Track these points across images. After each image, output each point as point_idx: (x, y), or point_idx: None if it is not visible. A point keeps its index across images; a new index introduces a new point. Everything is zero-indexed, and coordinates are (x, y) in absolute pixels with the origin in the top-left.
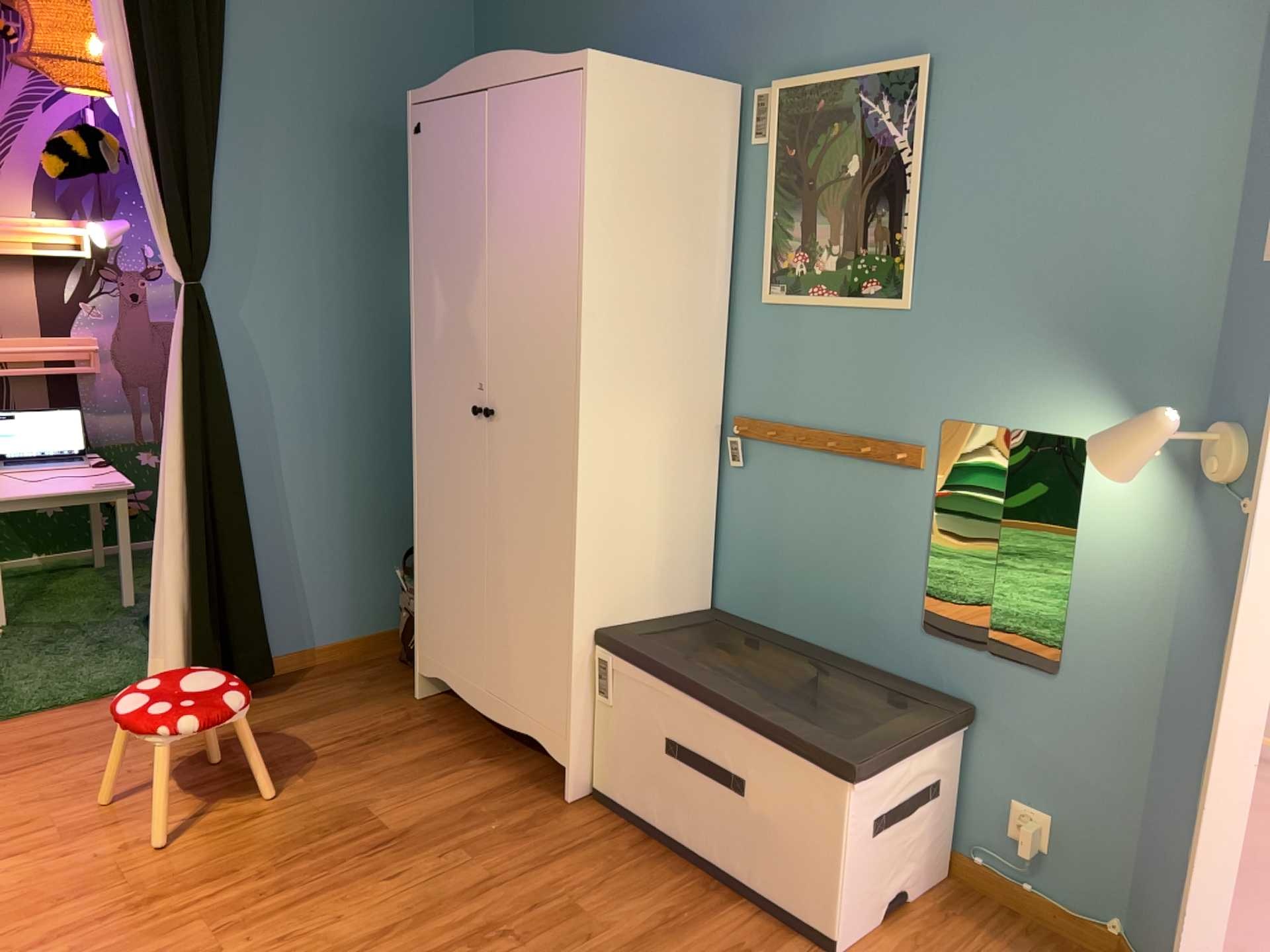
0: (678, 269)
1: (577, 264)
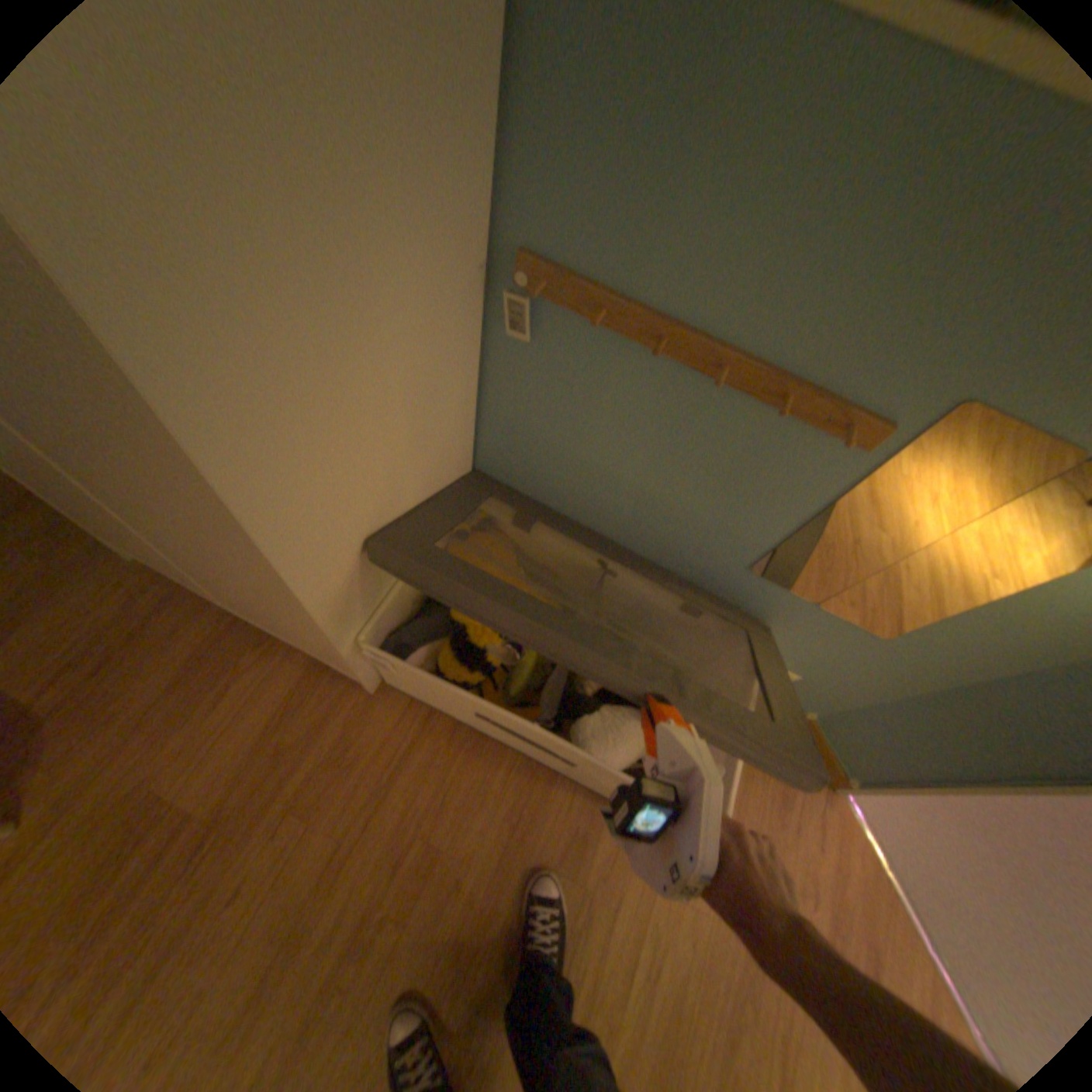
0: None
1: None
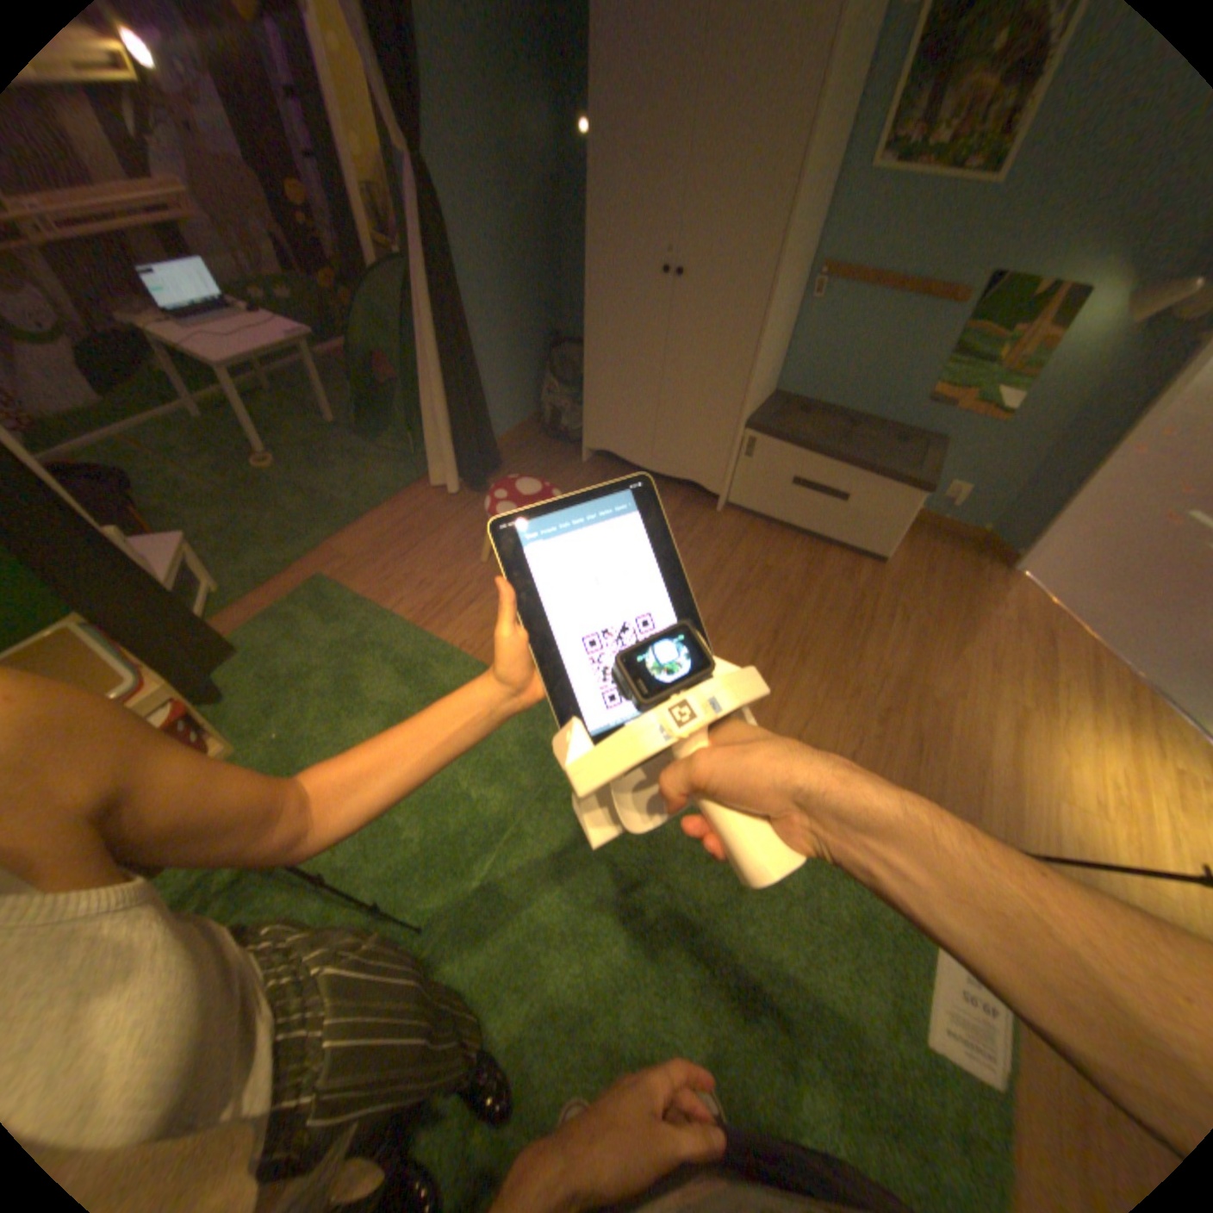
0: (836, 142)
1: (806, 151)
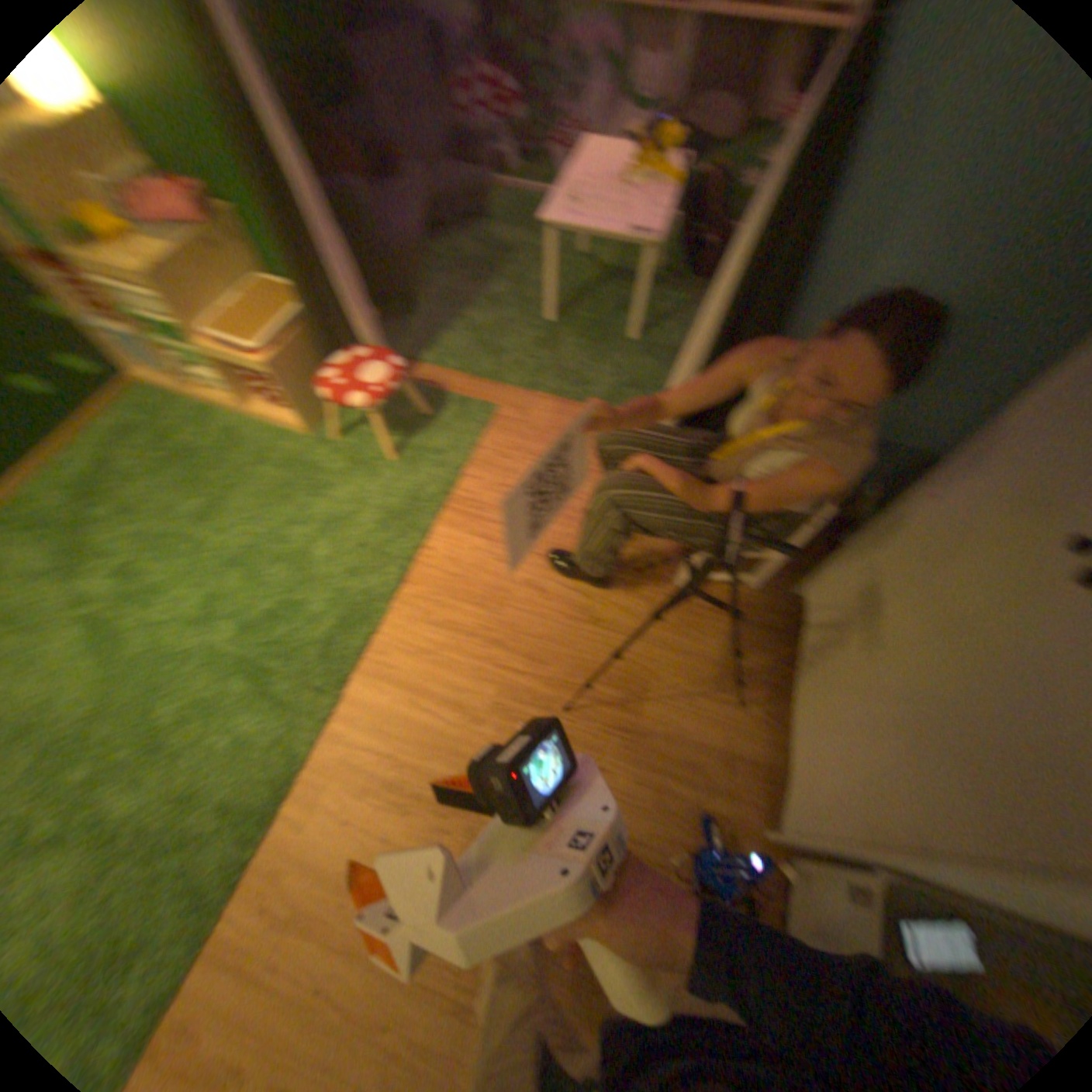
0: None
1: None
